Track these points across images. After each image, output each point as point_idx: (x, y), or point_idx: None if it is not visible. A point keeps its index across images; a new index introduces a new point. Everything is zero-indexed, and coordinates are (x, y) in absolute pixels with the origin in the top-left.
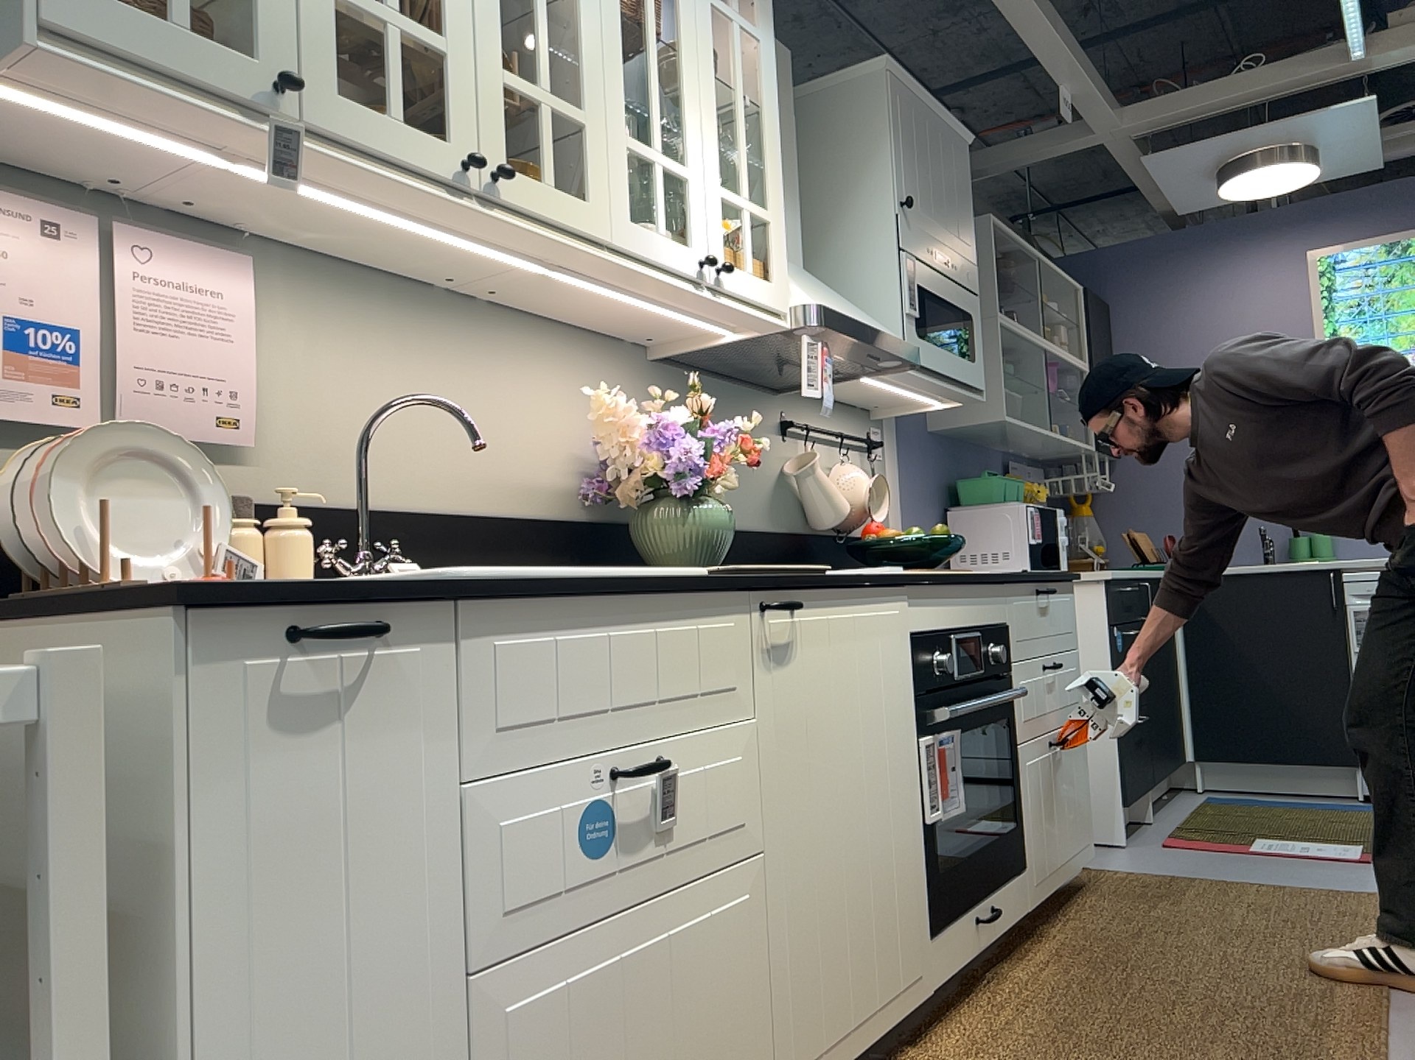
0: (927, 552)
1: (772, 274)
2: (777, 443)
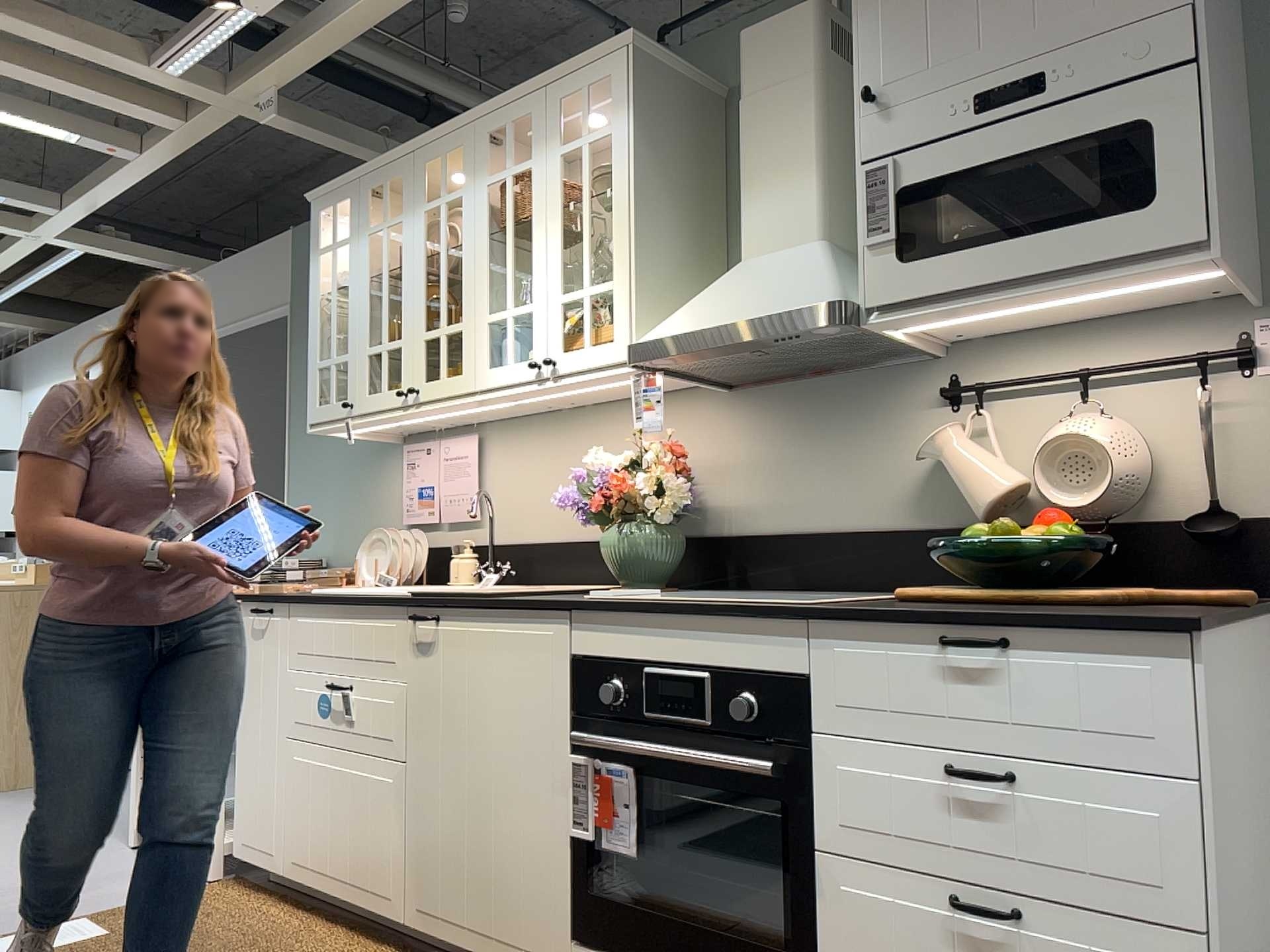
0: (987, 560)
1: (616, 330)
2: (929, 419)
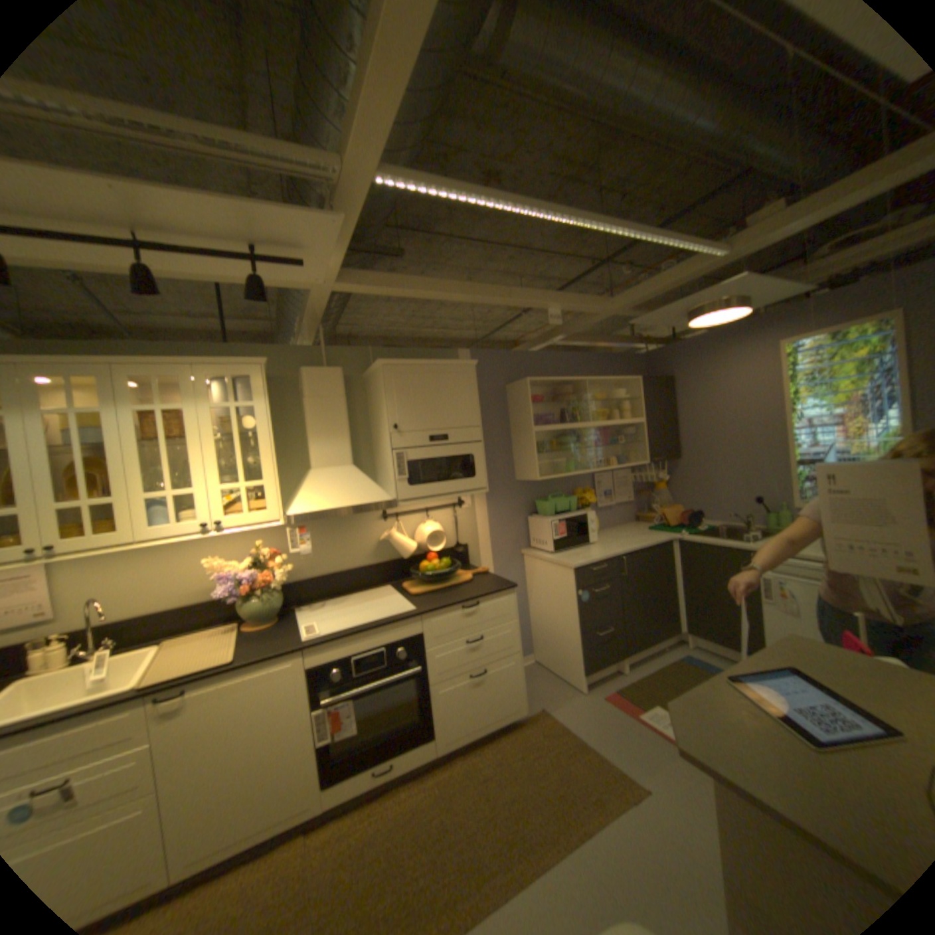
0: (434, 576)
1: (268, 506)
2: (377, 525)
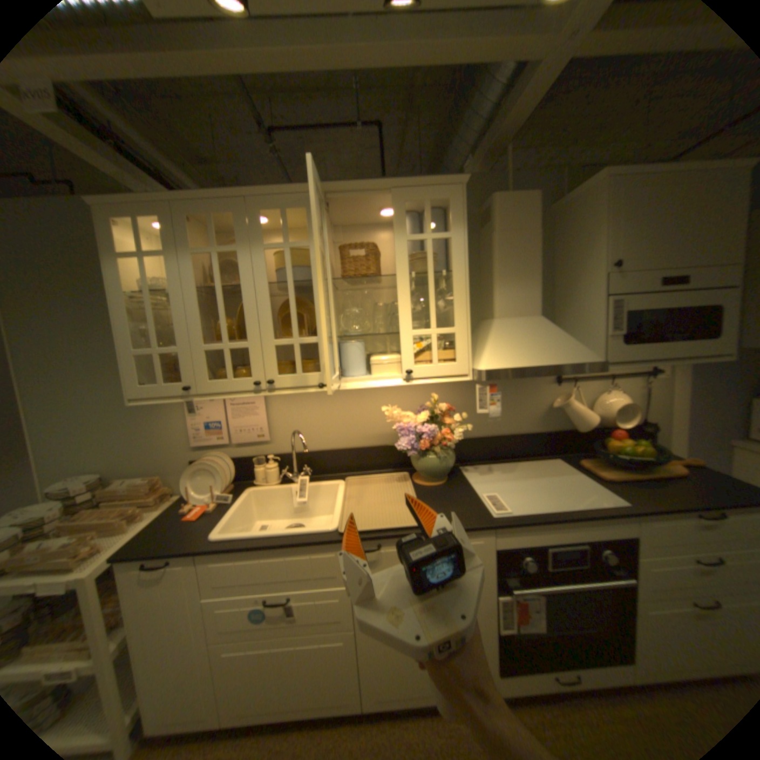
0: (634, 461)
1: (457, 357)
2: (549, 389)
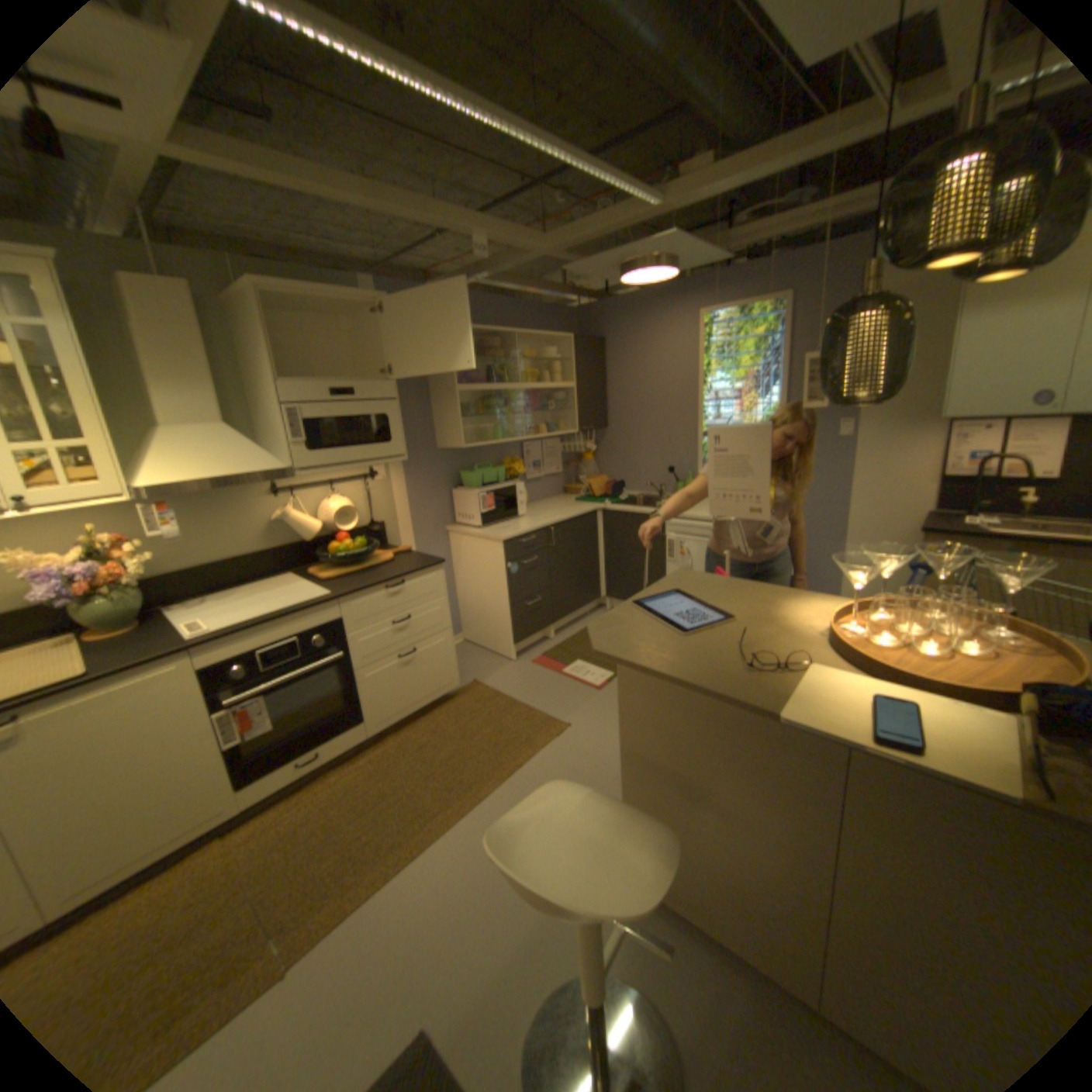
0: (348, 557)
1: (100, 475)
2: (265, 502)
